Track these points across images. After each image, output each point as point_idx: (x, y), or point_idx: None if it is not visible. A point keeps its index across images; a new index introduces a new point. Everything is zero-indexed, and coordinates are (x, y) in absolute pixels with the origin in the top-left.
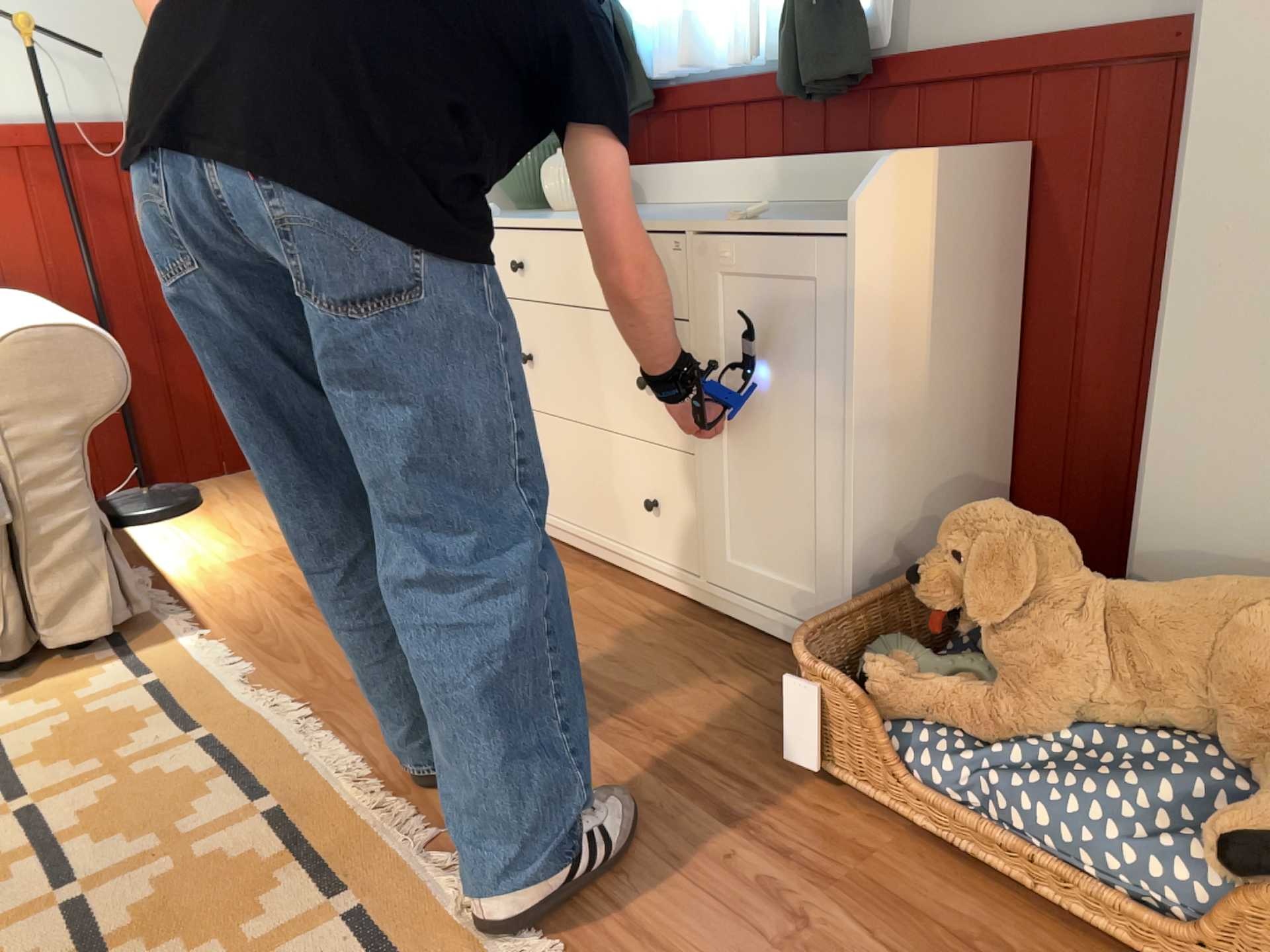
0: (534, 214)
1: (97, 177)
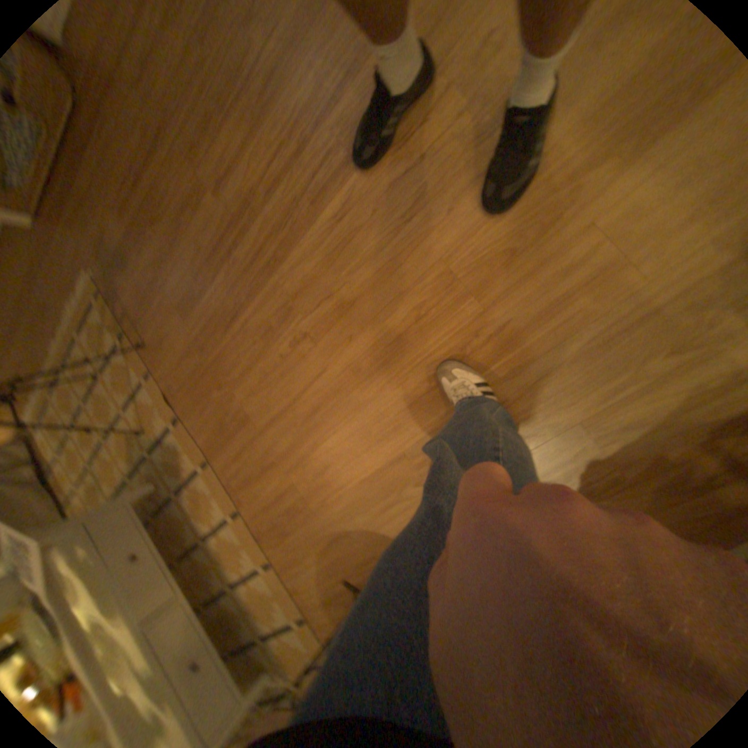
0: None
1: None
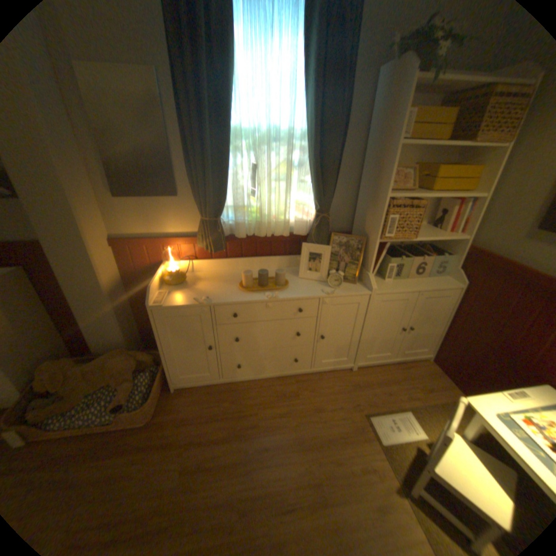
0: None
1: None
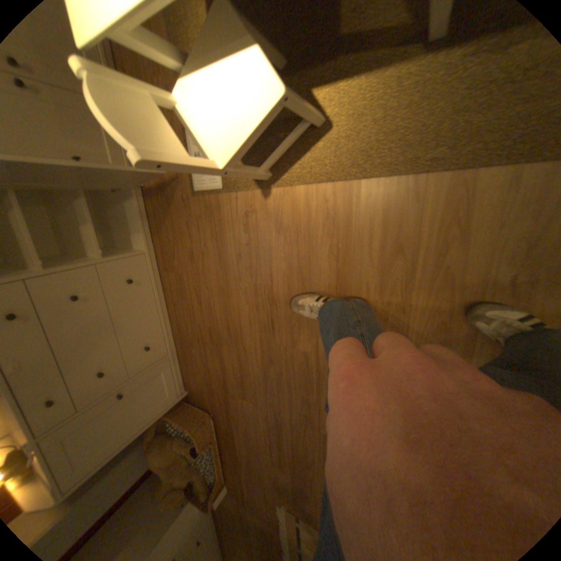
0: None
1: None
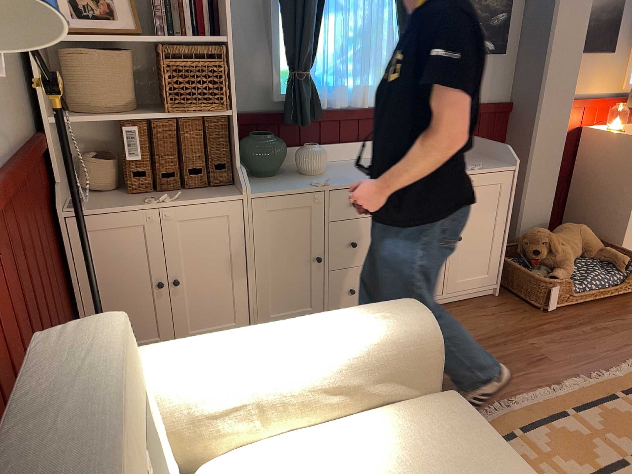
0: (311, 177)
1: (6, 225)
